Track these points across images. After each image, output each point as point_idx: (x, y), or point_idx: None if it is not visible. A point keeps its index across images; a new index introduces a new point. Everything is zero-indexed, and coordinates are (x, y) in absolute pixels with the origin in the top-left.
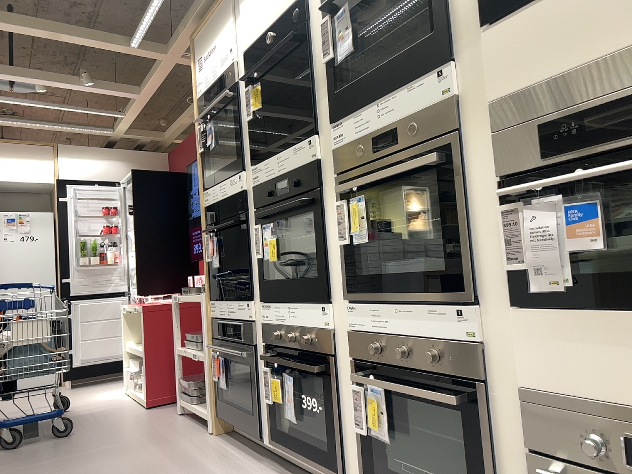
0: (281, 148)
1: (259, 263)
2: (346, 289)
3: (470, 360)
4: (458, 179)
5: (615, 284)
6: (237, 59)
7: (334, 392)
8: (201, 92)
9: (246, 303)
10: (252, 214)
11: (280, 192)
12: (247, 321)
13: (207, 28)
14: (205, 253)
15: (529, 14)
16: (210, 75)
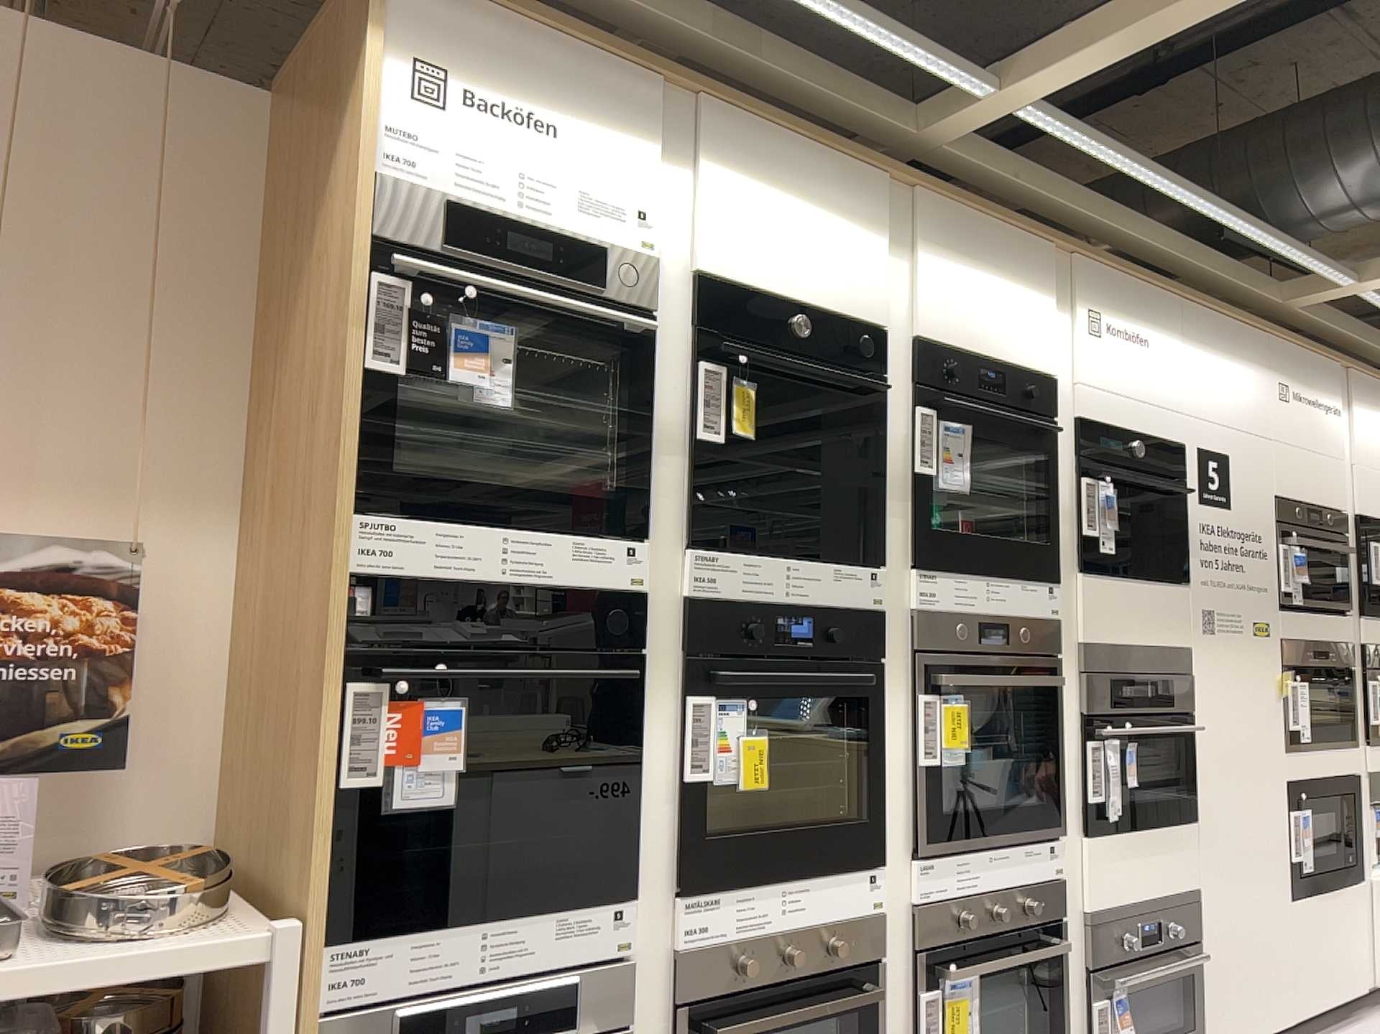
0: (788, 550)
1: (690, 793)
2: (915, 836)
3: (1058, 898)
4: (1057, 707)
5: (1134, 810)
6: (659, 256)
7: (882, 1024)
8: (429, 182)
9: (611, 910)
10: (661, 664)
11: (787, 643)
12: (609, 961)
13: (519, 37)
14: (350, 753)
15: (1109, 585)
16: (510, 184)
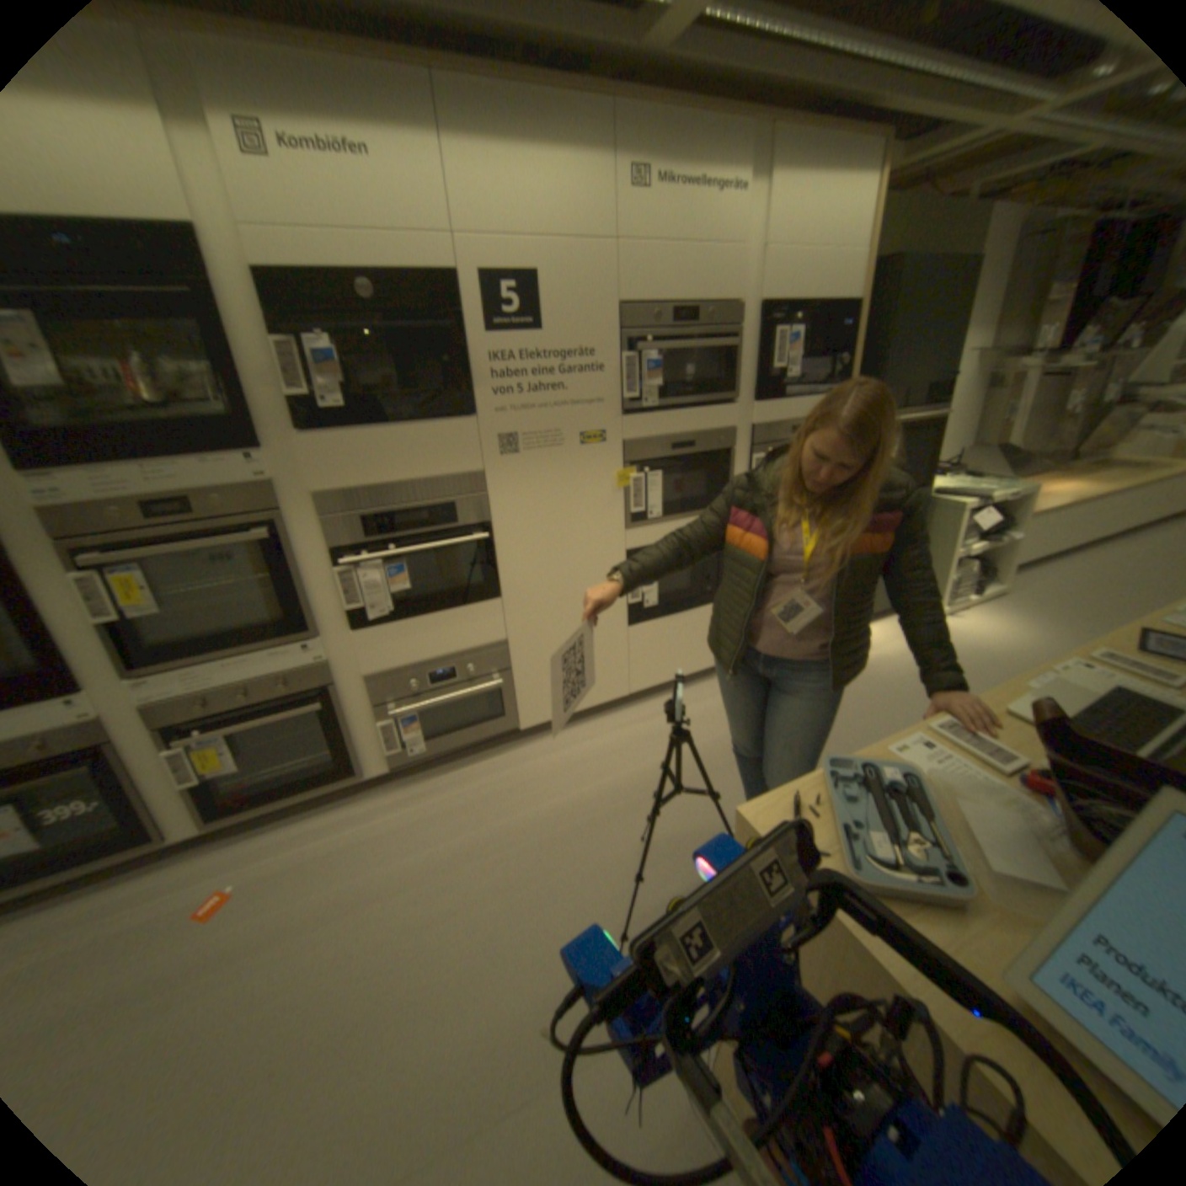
0: None
1: None
2: (114, 668)
3: (317, 676)
4: (284, 550)
5: (413, 605)
6: None
7: (119, 776)
8: None
9: None
10: None
11: None
12: None
13: None
14: None
15: (342, 437)
16: None
